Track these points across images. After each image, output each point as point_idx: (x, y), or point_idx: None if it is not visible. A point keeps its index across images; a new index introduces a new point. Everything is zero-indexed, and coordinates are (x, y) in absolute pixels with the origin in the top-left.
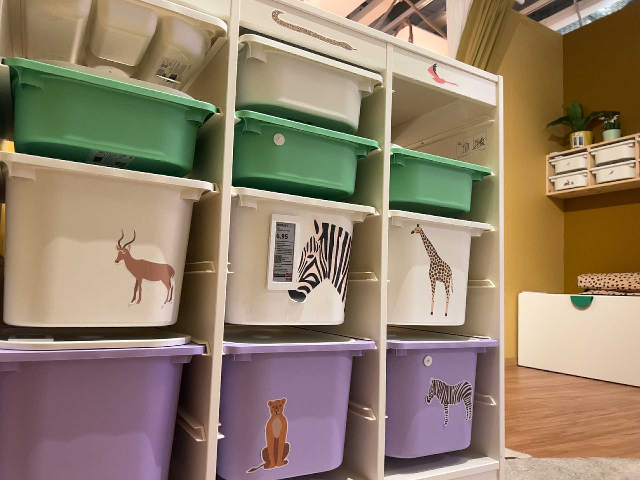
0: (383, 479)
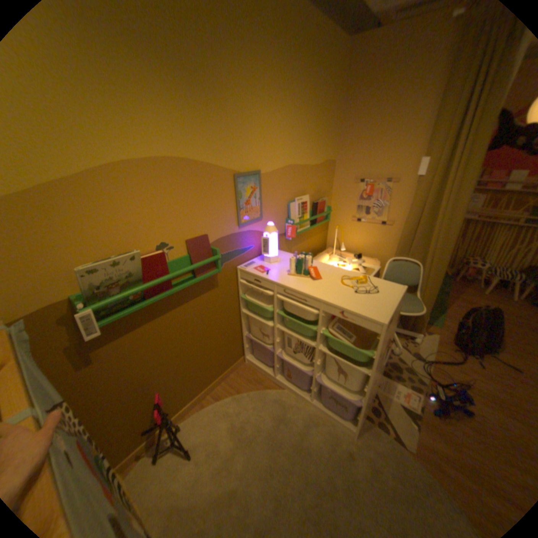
0: (315, 404)
